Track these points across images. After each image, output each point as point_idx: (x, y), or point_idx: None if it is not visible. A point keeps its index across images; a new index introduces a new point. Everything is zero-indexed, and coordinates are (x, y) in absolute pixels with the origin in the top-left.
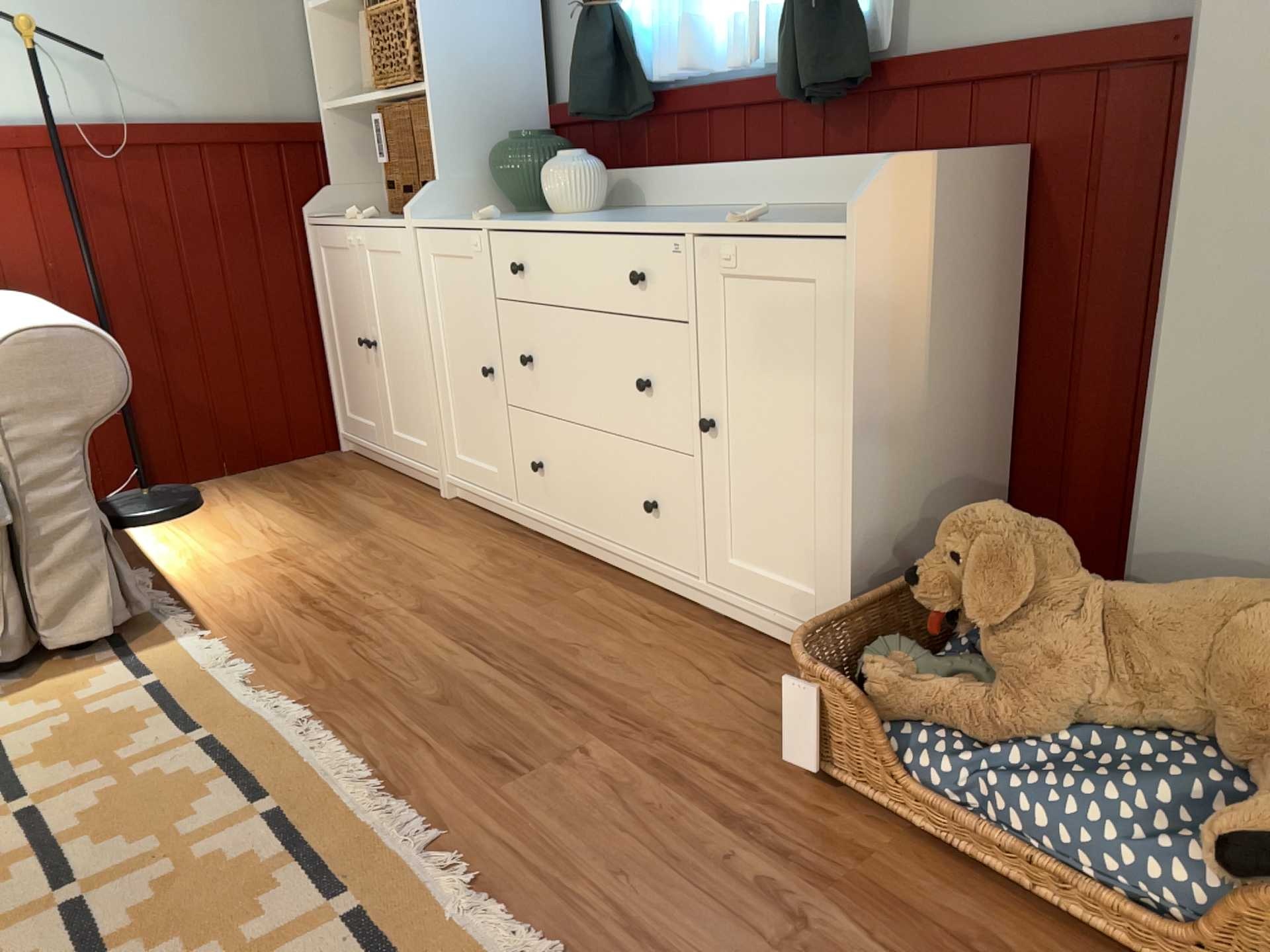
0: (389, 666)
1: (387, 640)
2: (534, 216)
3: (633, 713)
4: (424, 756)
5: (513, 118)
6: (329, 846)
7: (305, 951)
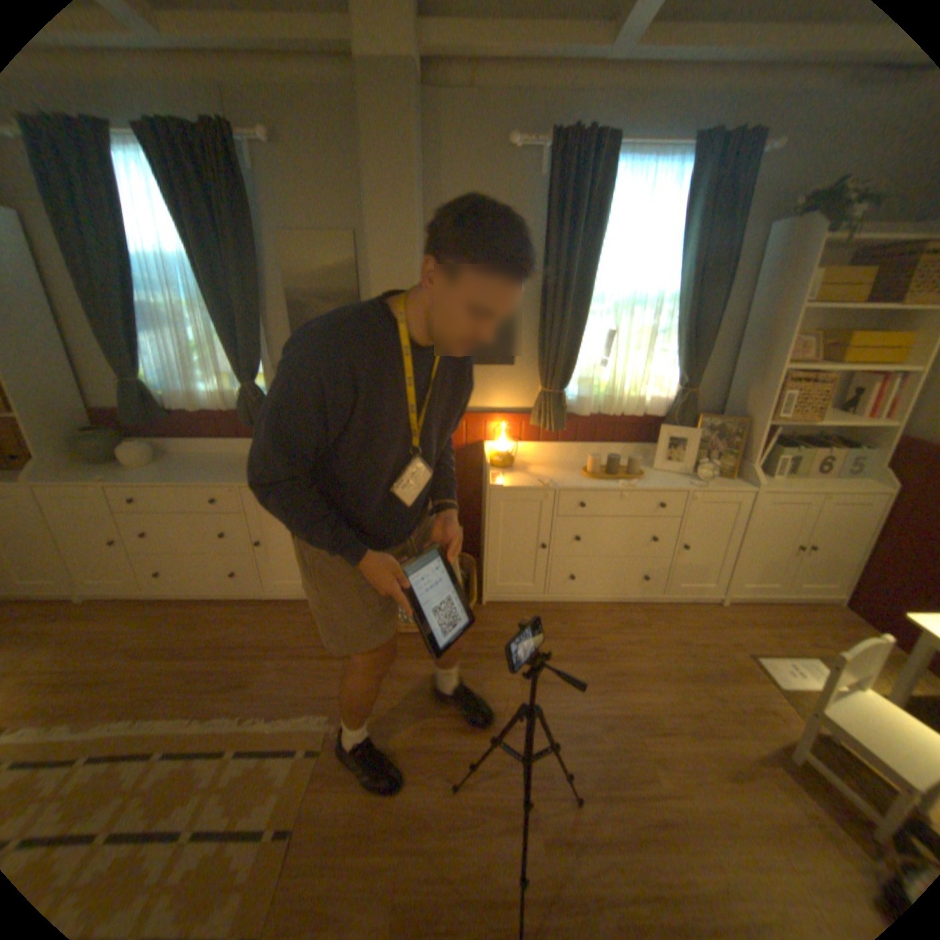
0: (146, 686)
1: (130, 678)
2: (118, 472)
3: (267, 647)
4: (203, 704)
5: (68, 419)
6: (200, 748)
7: (228, 775)
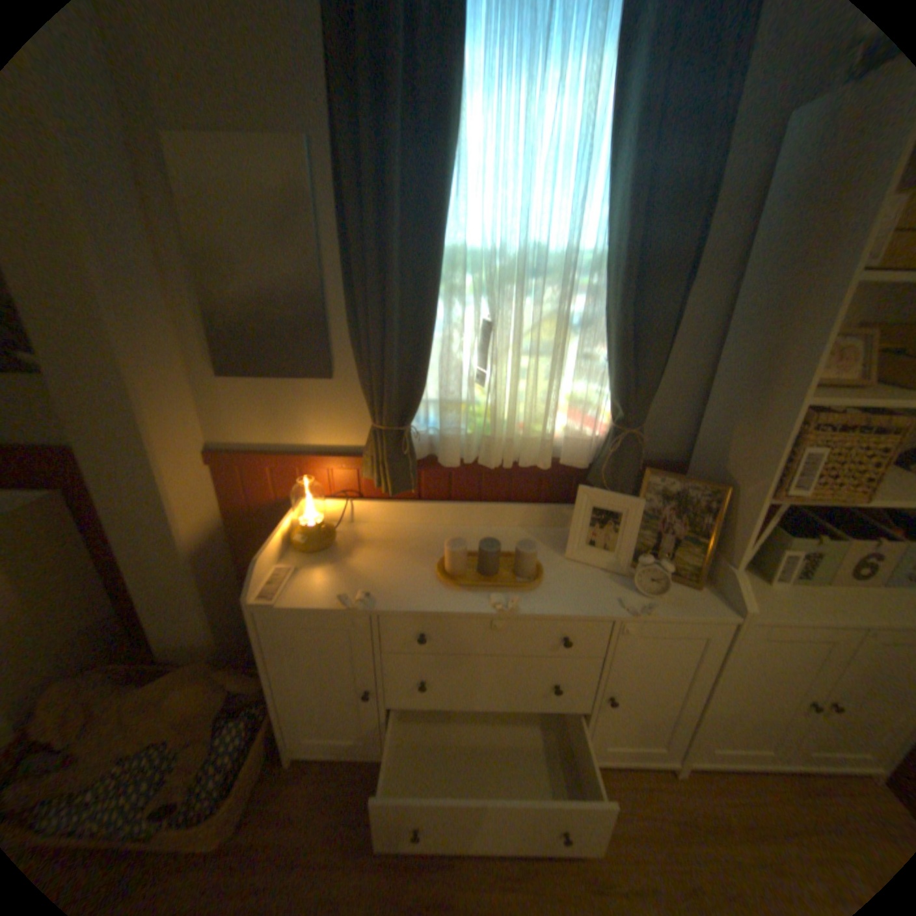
0: None
1: None
2: None
3: None
4: None
5: None
6: None
7: None
